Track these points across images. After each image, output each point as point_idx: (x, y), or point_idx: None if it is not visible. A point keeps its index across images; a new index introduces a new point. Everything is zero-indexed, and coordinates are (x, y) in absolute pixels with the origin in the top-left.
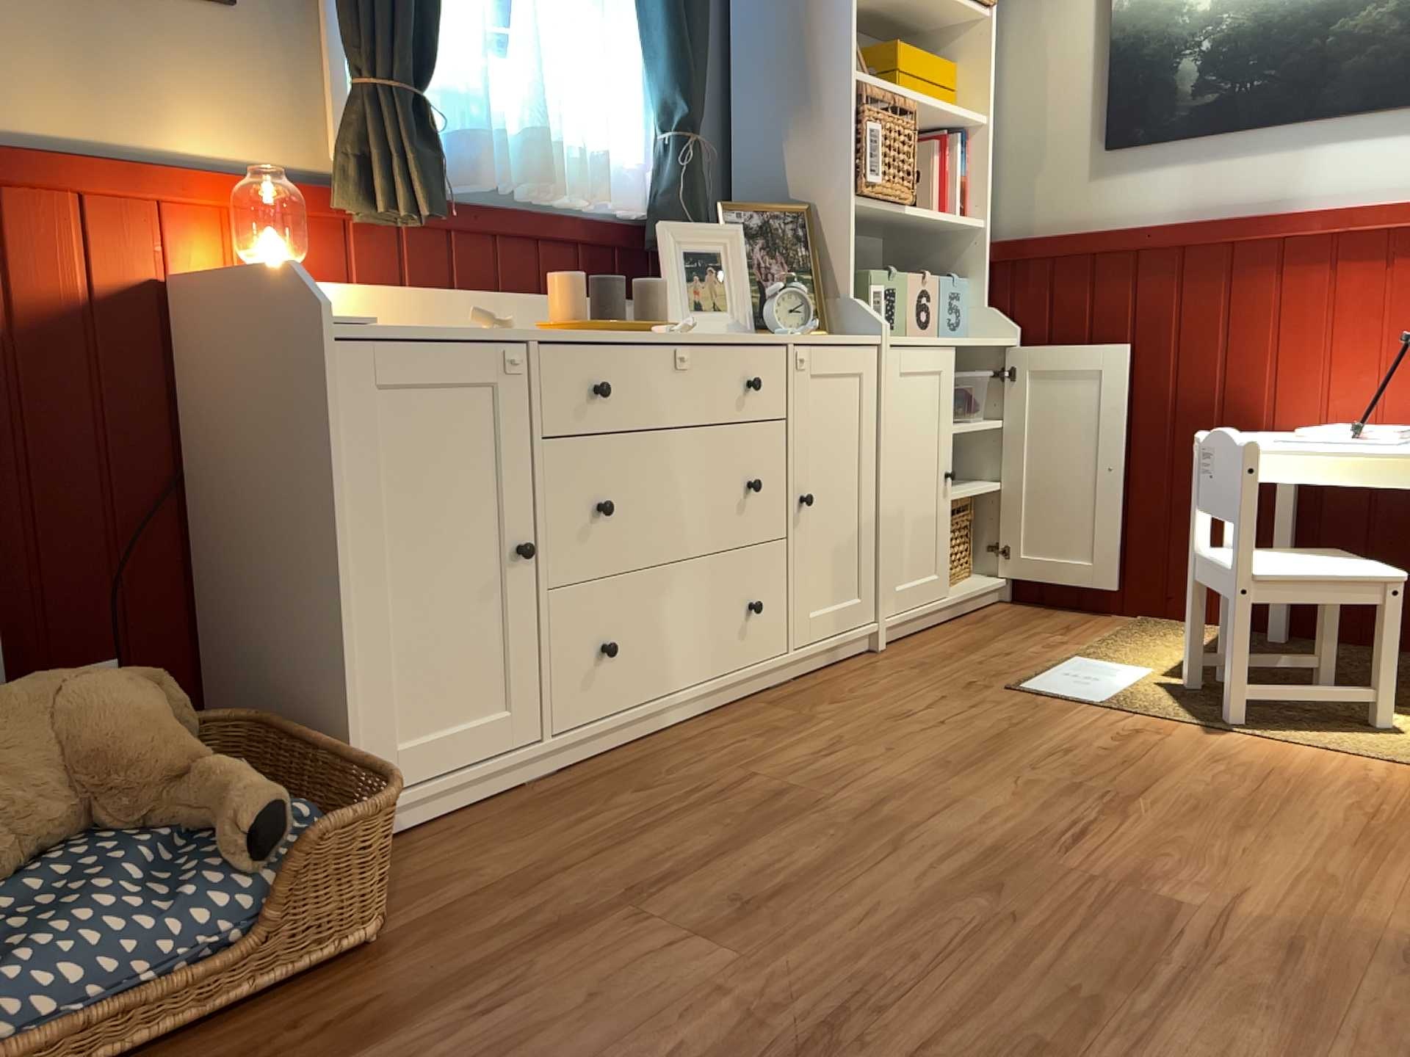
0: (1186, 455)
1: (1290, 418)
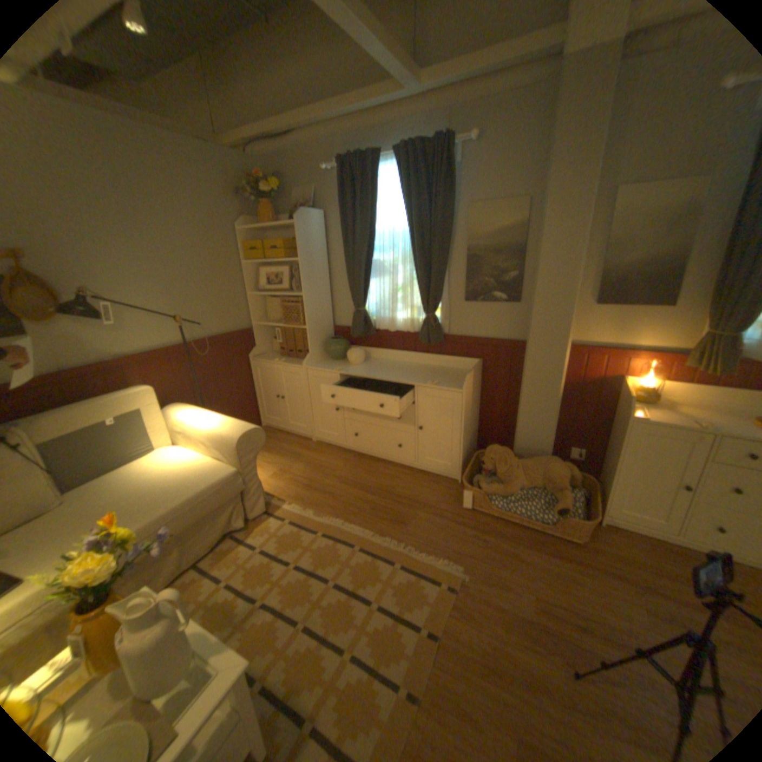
0: None
1: None
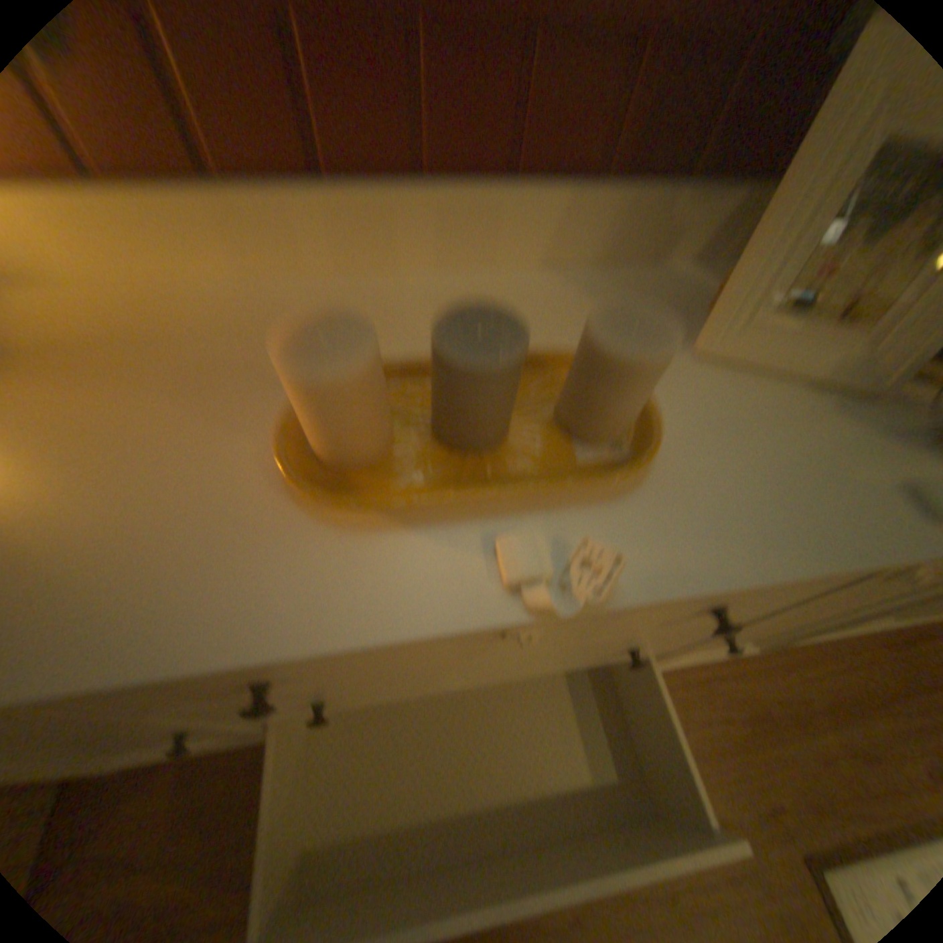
0: None
1: None
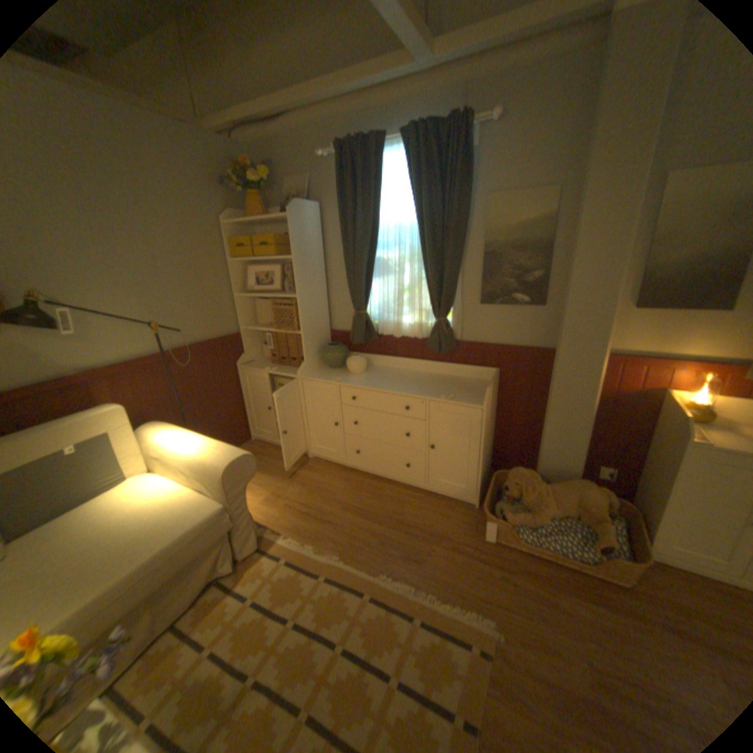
0: None
1: None
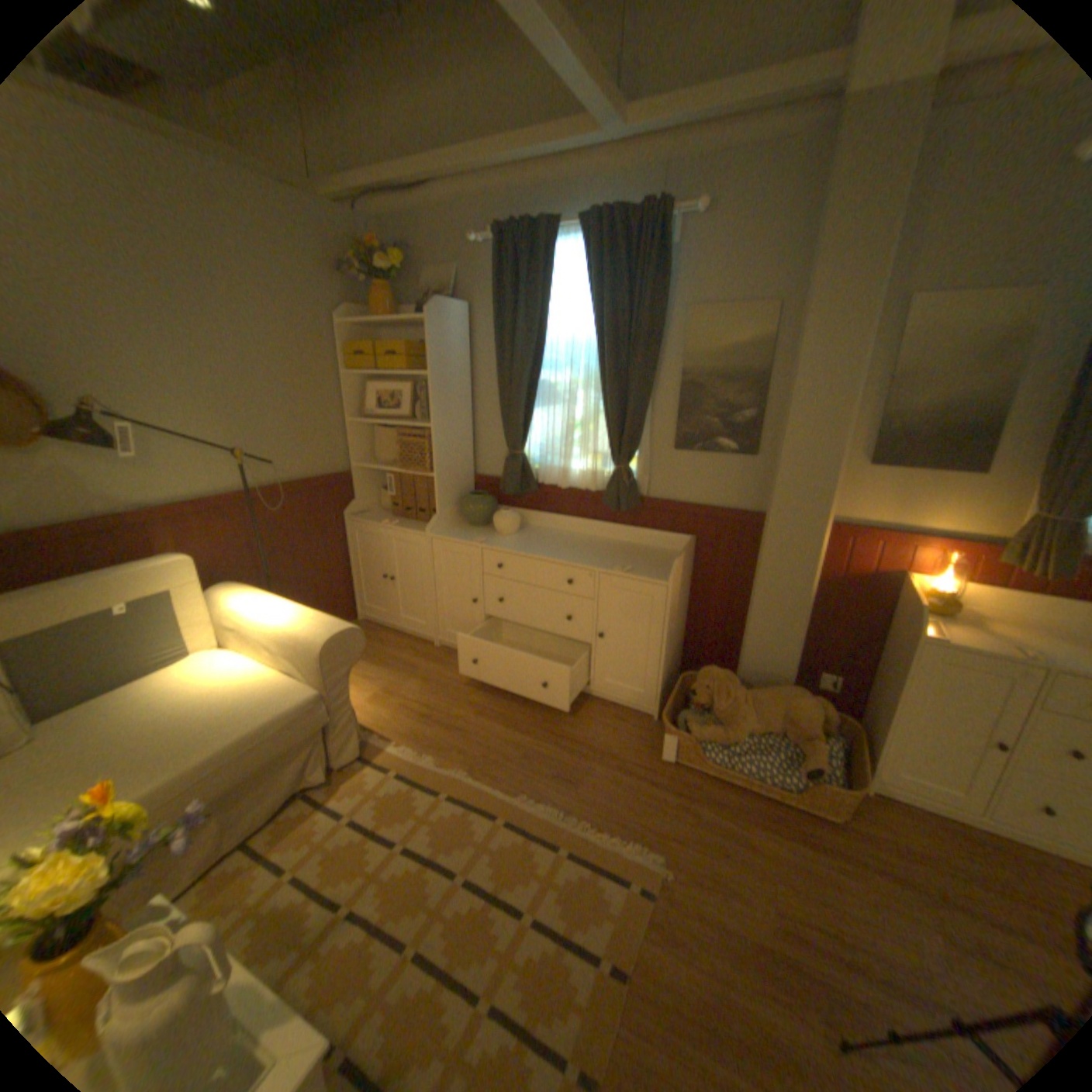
0: None
1: None
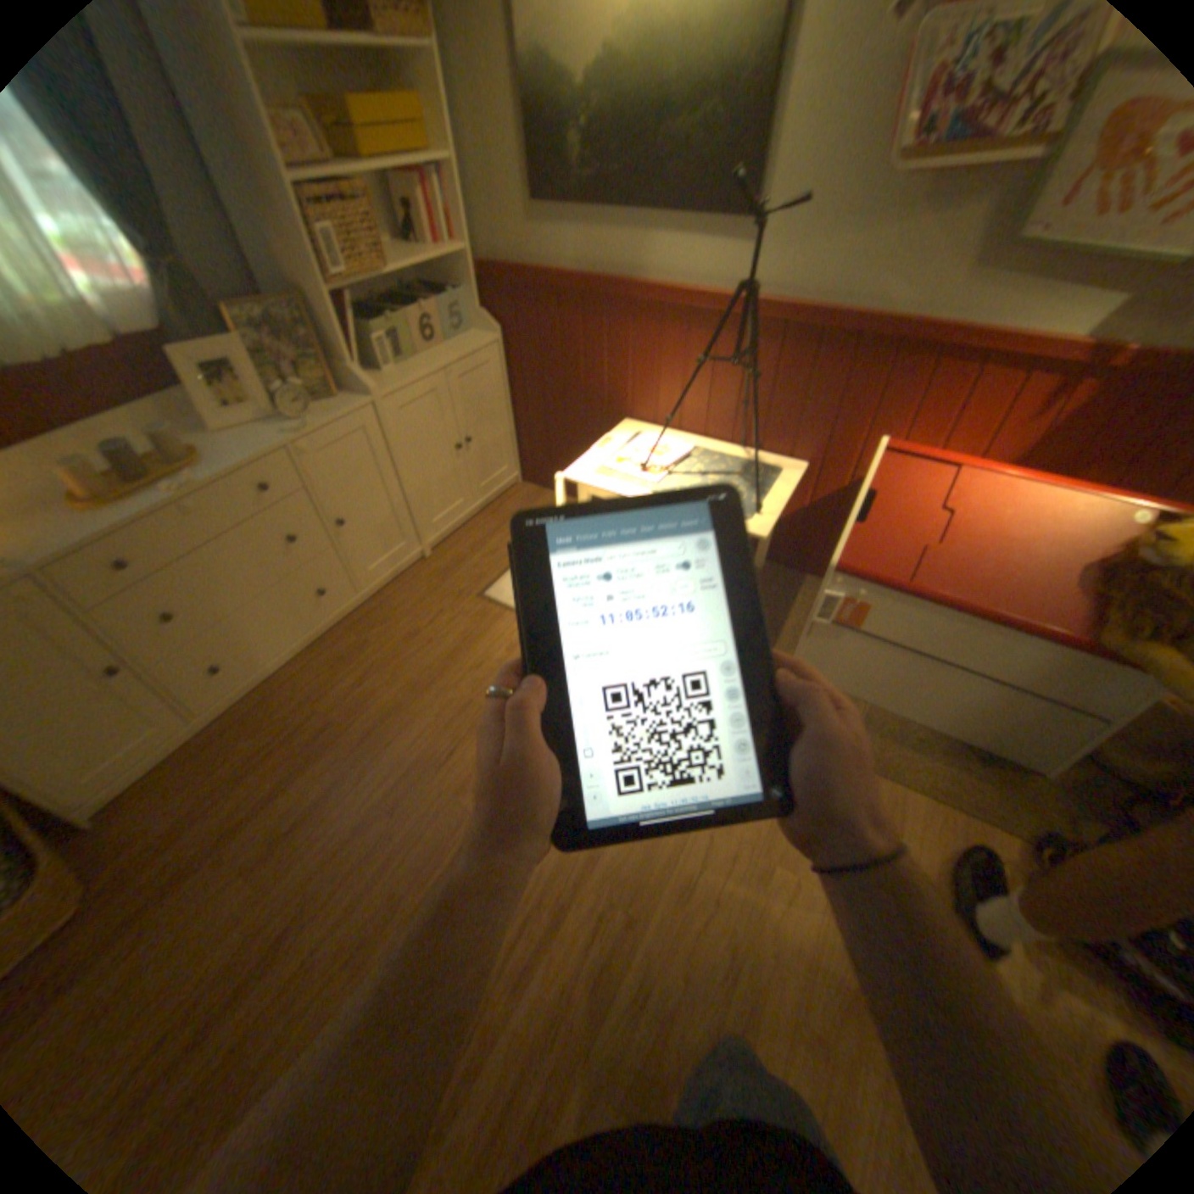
0: (594, 425)
1: (641, 414)
